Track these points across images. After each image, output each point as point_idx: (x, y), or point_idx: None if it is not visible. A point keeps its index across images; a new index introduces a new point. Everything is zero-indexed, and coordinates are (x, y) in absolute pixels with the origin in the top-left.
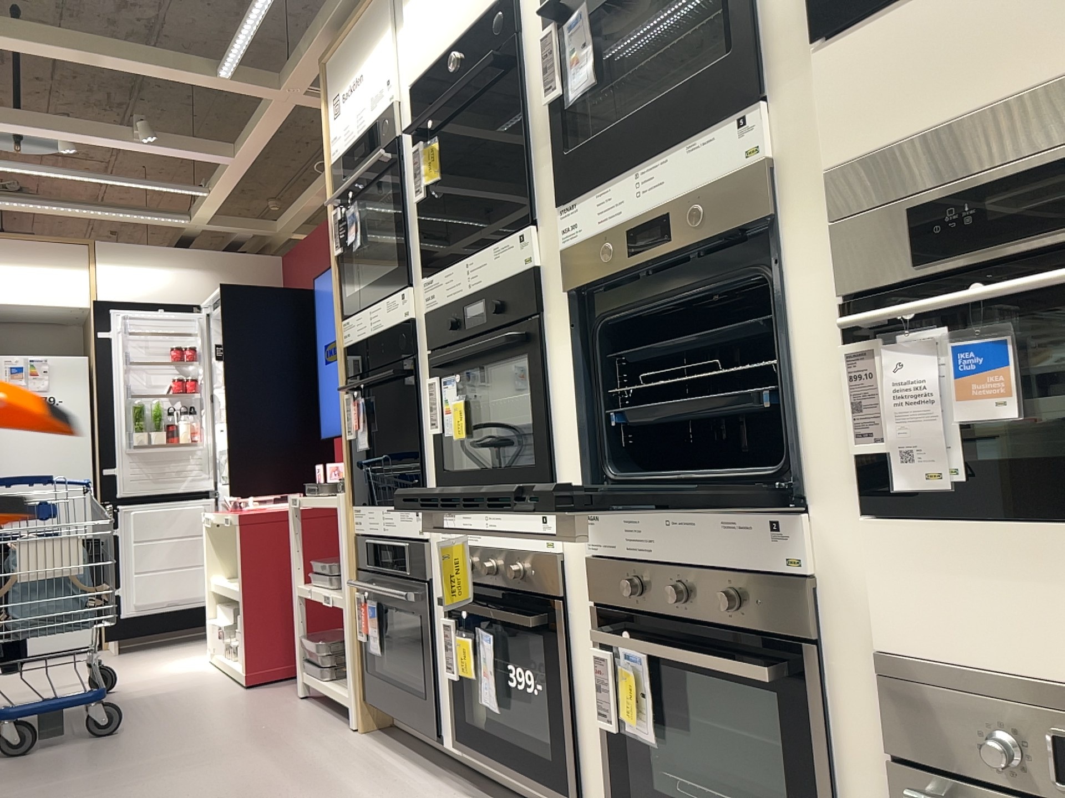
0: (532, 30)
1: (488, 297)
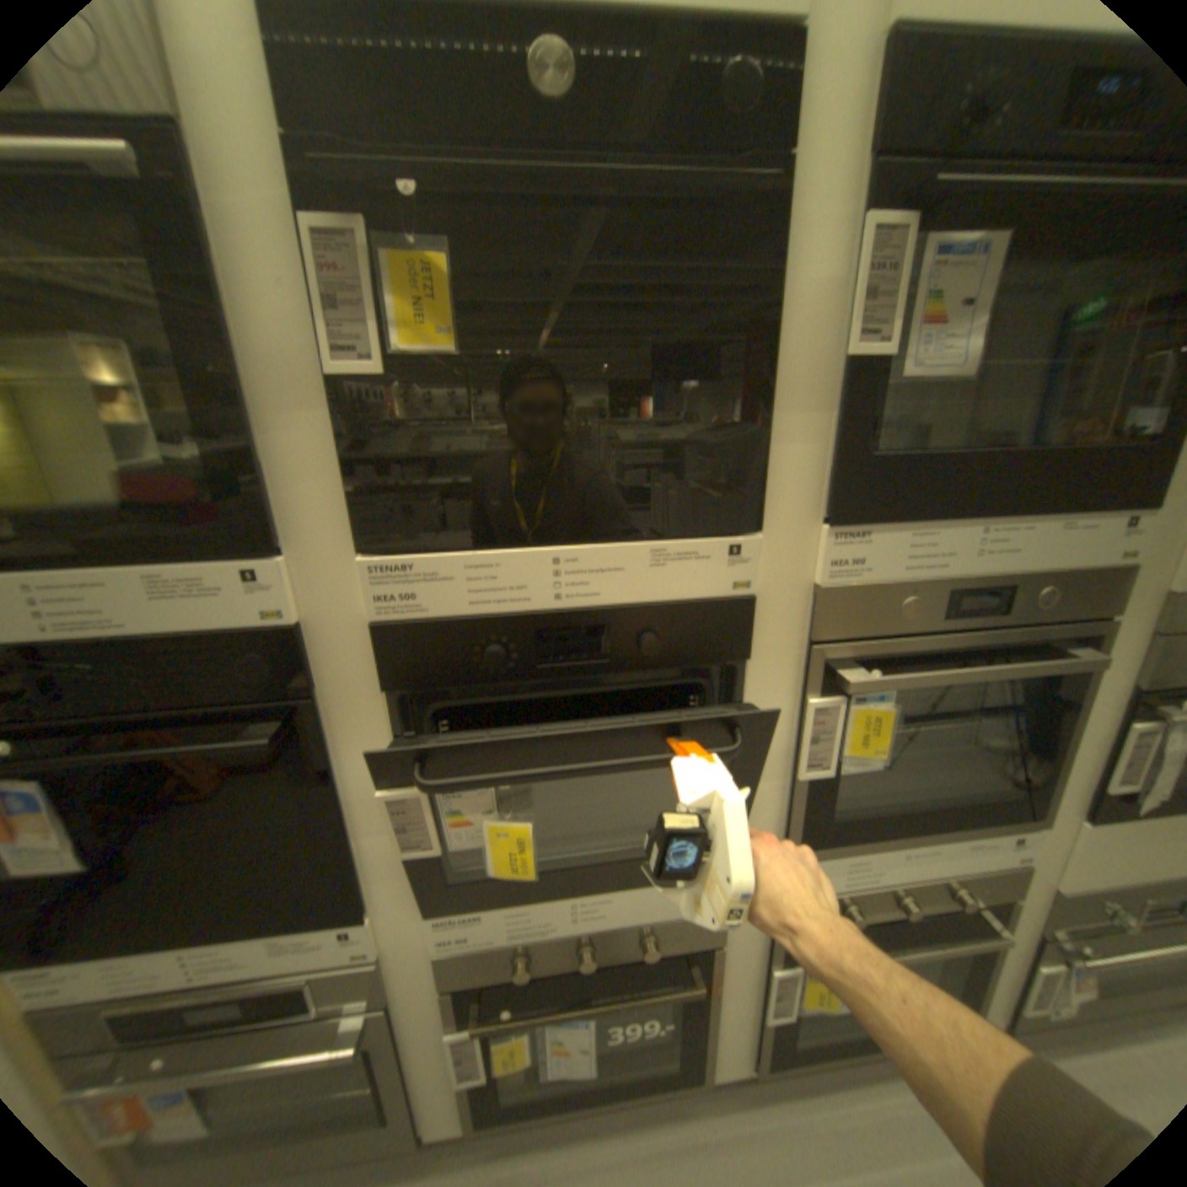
0: (829, 168)
1: (627, 625)
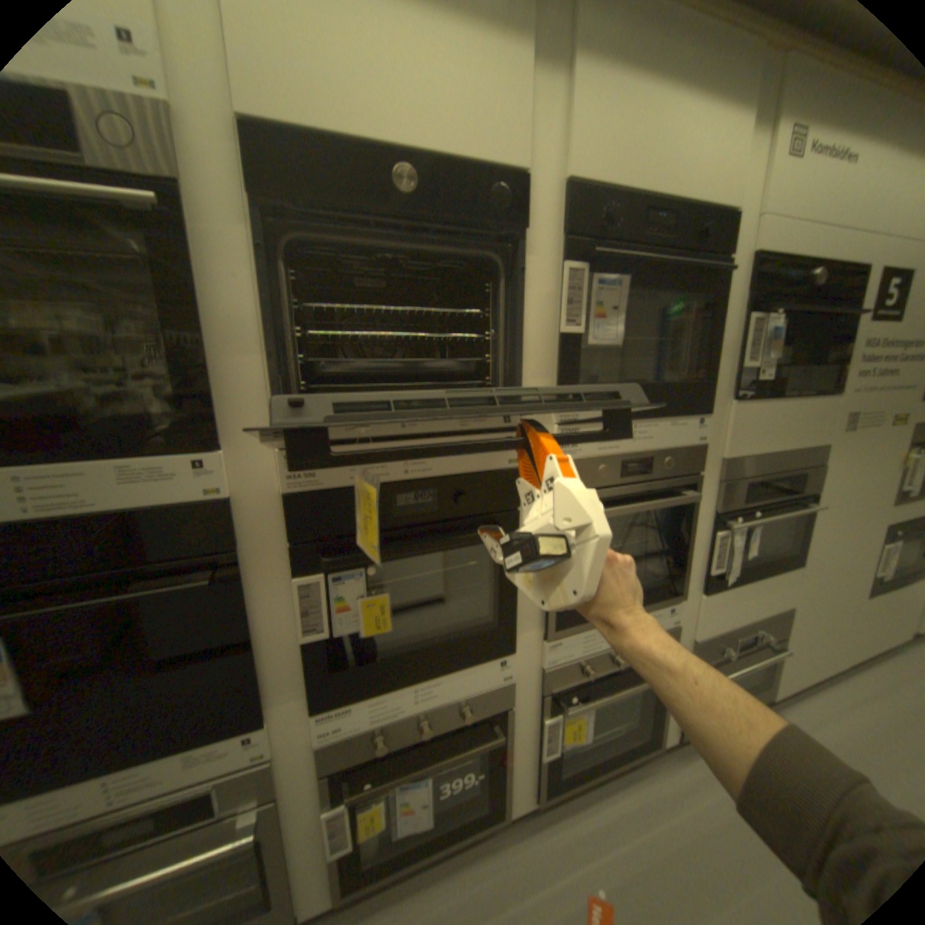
0: (544, 240)
1: (447, 489)
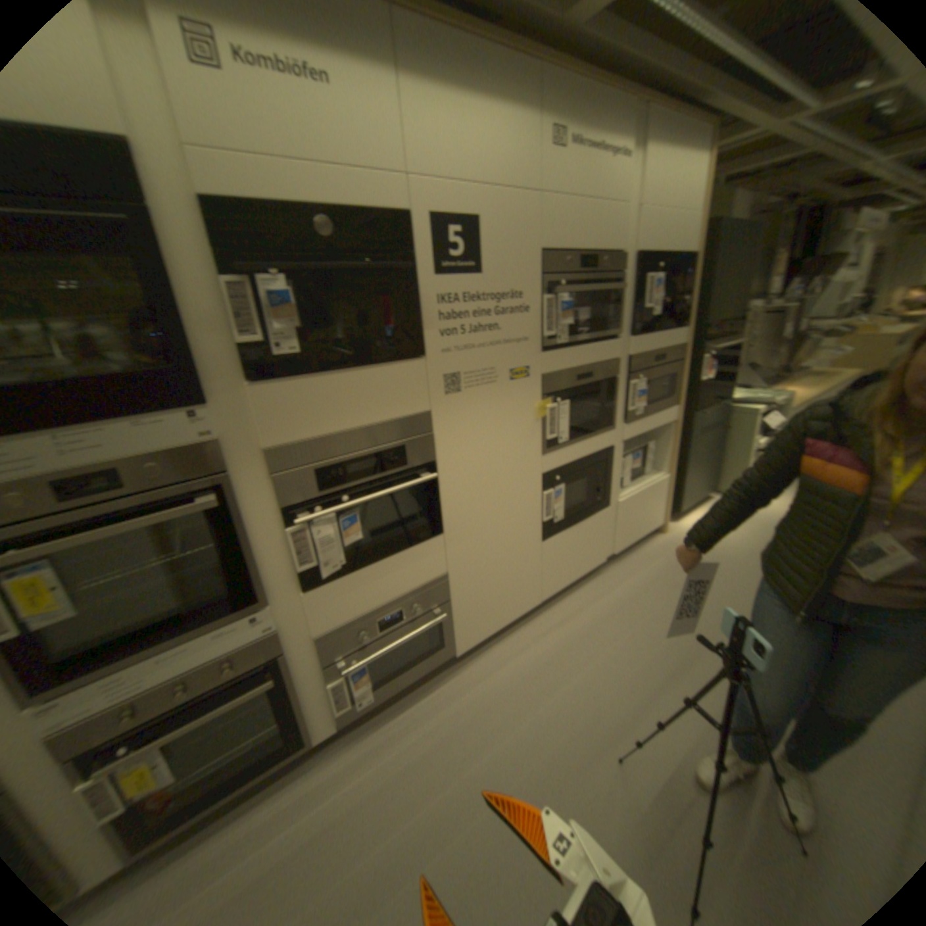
0: None
1: None
